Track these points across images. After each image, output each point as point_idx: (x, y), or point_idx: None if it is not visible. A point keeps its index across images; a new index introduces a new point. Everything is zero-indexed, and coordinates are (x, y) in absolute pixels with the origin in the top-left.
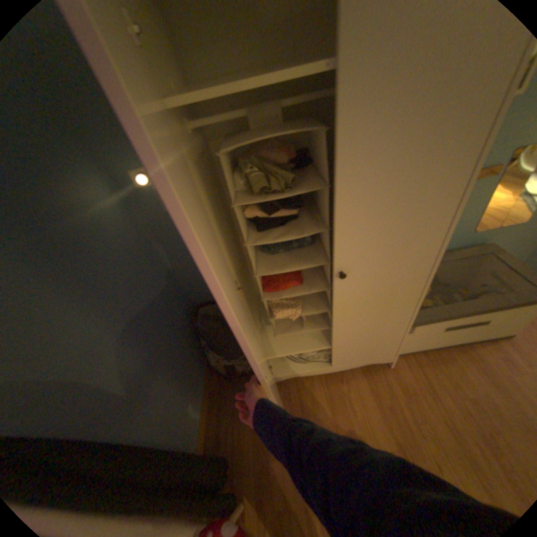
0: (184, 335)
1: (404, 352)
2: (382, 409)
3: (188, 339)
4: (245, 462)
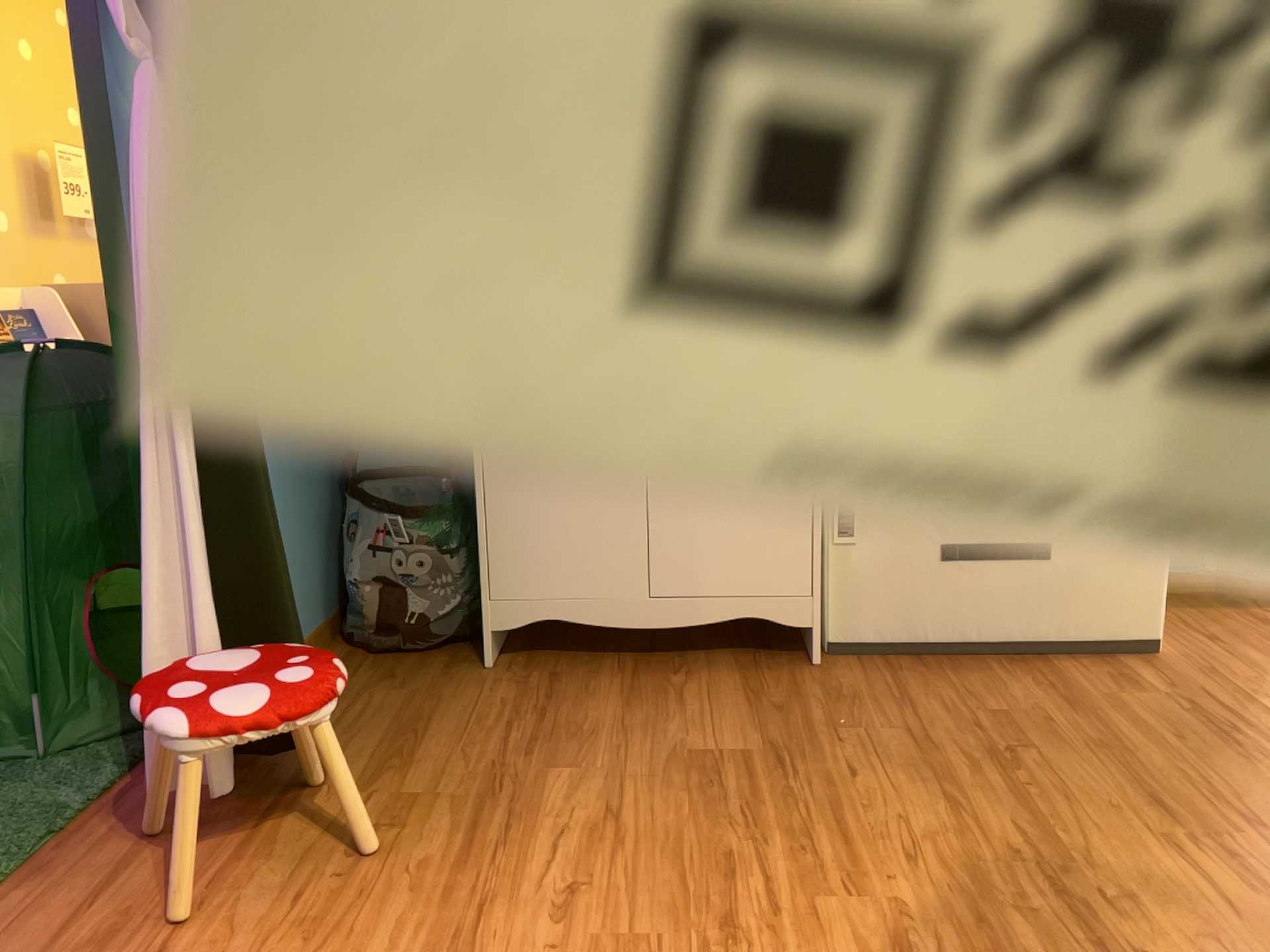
0: (320, 482)
1: (859, 635)
2: (759, 707)
3: (322, 501)
4: (359, 740)
